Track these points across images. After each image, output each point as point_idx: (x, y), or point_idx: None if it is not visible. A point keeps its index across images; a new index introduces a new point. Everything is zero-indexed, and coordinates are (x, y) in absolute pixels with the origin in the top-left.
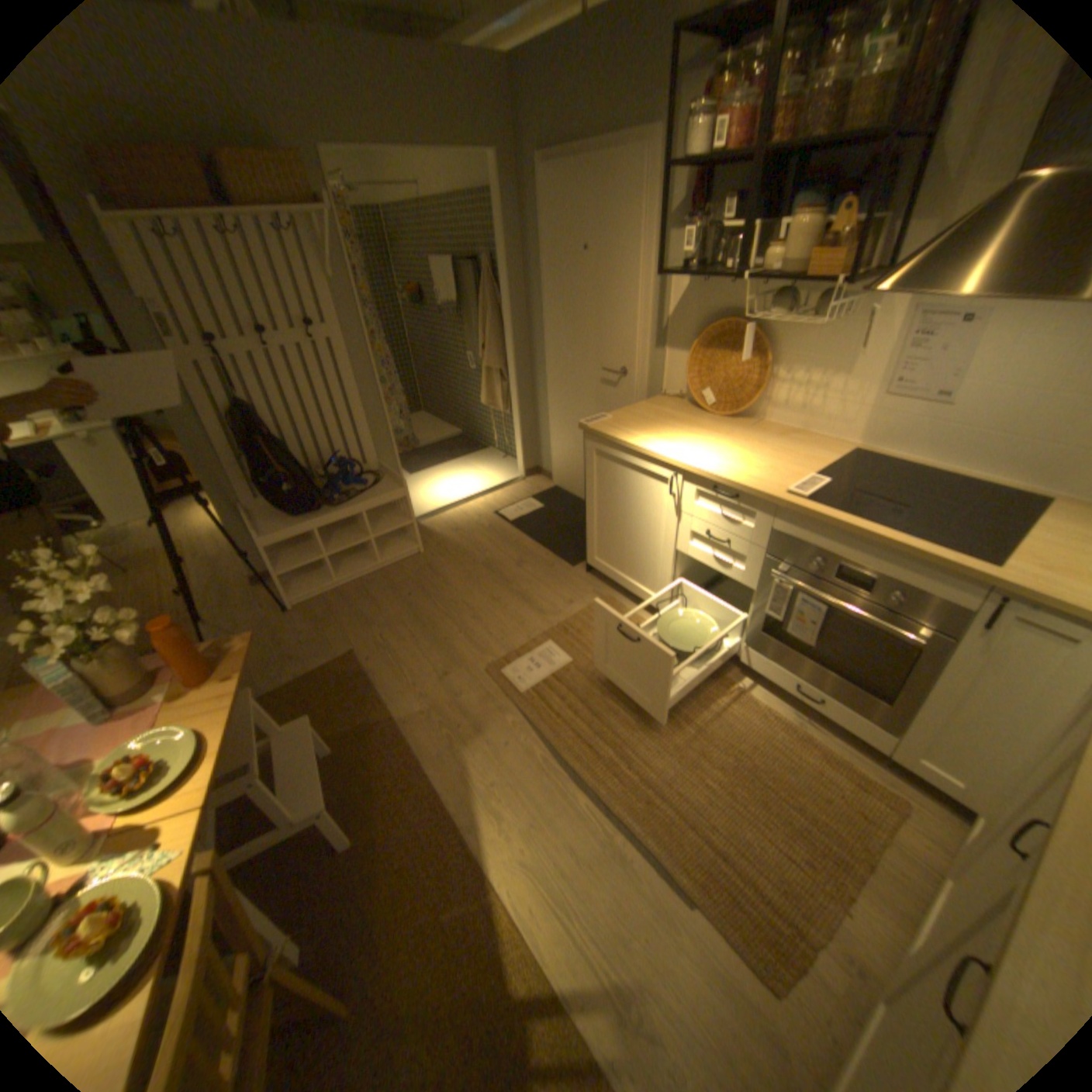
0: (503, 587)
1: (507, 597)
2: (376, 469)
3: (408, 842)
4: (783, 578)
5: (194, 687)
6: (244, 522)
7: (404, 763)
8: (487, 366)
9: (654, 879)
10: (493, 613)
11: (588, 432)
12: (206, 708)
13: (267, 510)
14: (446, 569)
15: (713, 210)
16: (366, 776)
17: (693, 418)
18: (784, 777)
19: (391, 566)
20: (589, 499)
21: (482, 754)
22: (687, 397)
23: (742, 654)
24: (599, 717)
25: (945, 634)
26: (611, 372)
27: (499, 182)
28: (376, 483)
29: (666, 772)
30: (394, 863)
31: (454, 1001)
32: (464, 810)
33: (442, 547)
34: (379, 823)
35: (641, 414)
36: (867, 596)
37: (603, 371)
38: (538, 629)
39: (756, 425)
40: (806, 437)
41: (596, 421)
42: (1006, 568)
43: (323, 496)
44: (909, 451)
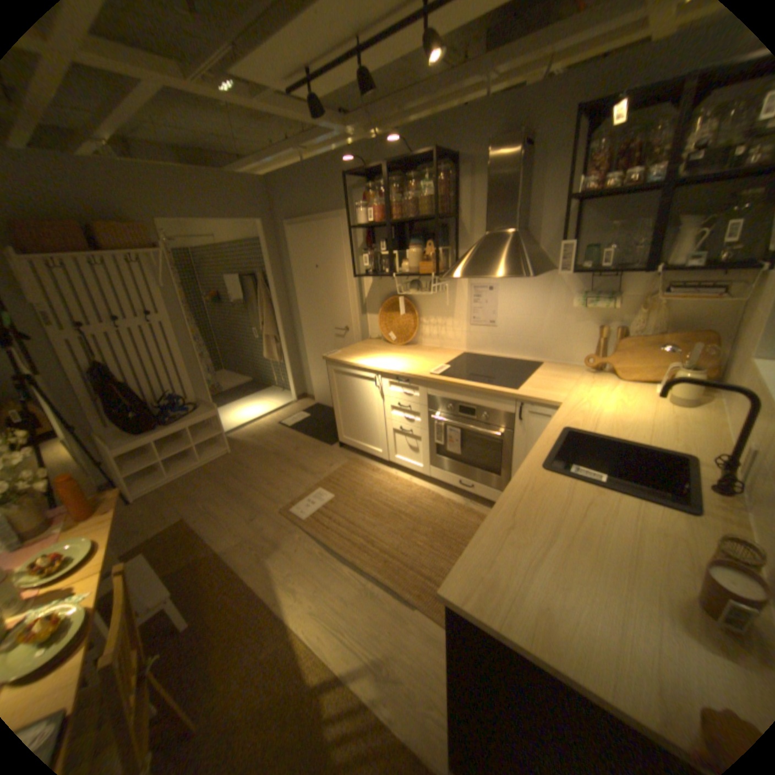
0: (287, 464)
1: (289, 469)
2: (194, 402)
3: (233, 621)
4: (436, 419)
5: (84, 521)
6: (97, 444)
7: (226, 577)
8: (265, 335)
9: (391, 600)
10: (281, 480)
11: (328, 361)
12: (95, 528)
13: (114, 434)
14: (247, 460)
15: (377, 247)
16: (199, 591)
17: (385, 348)
18: (458, 531)
19: (207, 464)
20: (334, 401)
21: (279, 559)
22: (382, 338)
23: (430, 471)
24: (352, 523)
25: (507, 429)
26: (339, 330)
27: (264, 235)
28: (194, 409)
29: (393, 543)
30: (223, 635)
31: (271, 700)
32: (270, 594)
33: (243, 448)
34: (211, 615)
35: (357, 349)
36: (474, 419)
37: (335, 329)
38: (311, 483)
39: (417, 348)
40: (441, 350)
41: (332, 354)
42: (518, 390)
43: (156, 421)
44: (486, 351)
